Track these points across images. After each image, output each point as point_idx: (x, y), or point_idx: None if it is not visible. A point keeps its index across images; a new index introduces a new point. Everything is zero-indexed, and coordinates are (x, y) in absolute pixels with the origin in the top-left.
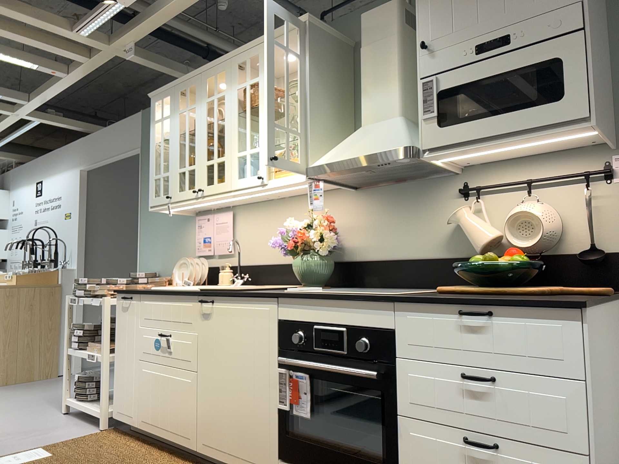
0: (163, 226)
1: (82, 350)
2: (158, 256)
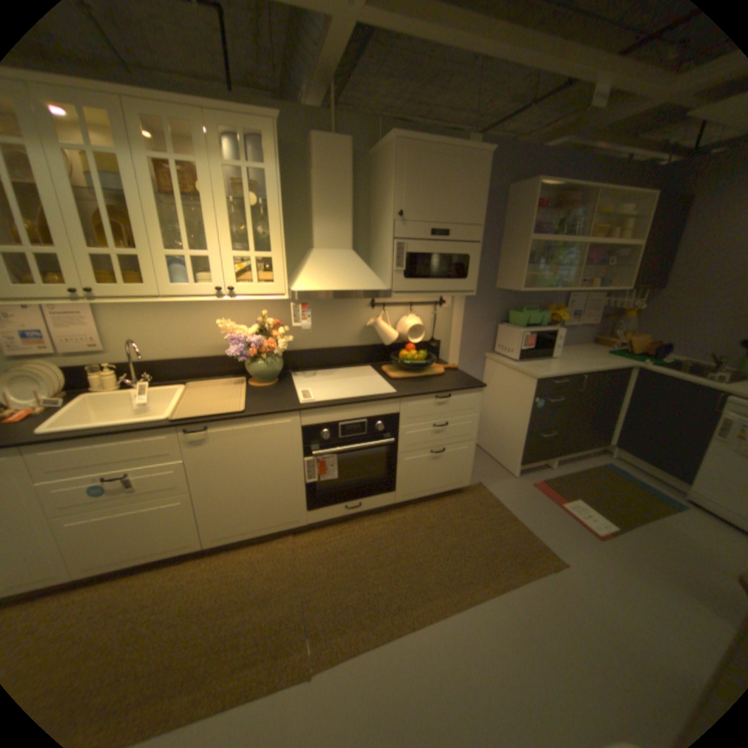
0: None
1: None
2: None
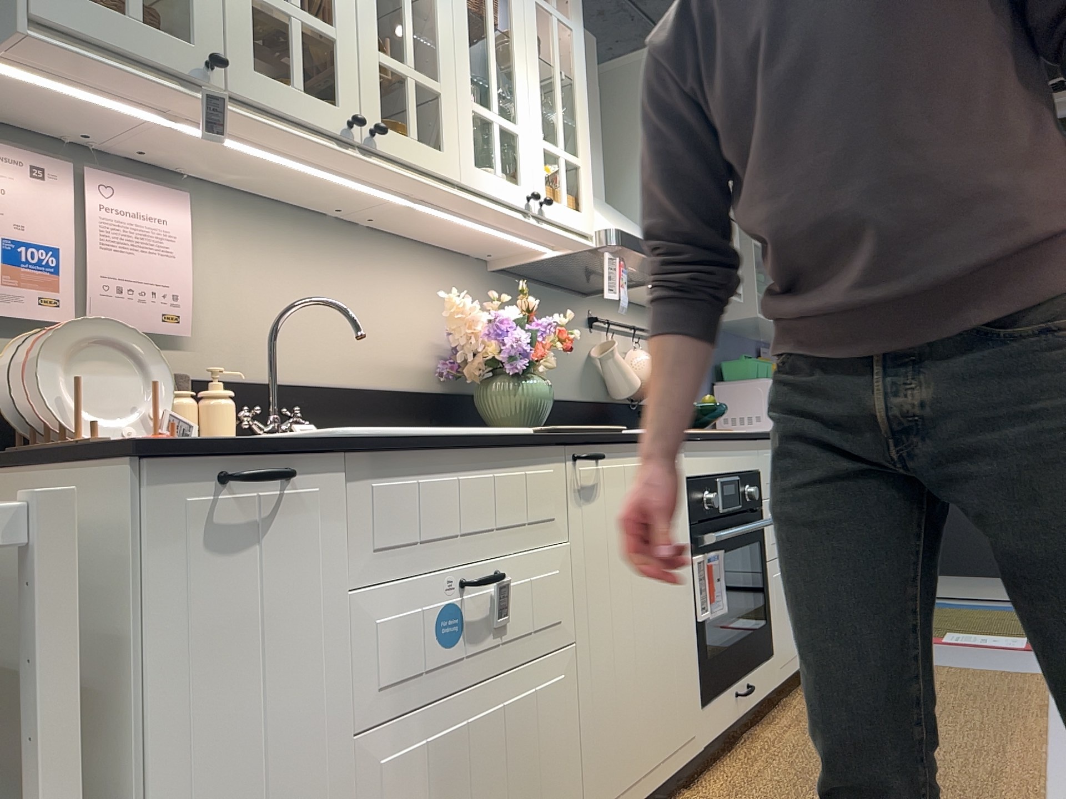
0: None
1: None
2: None
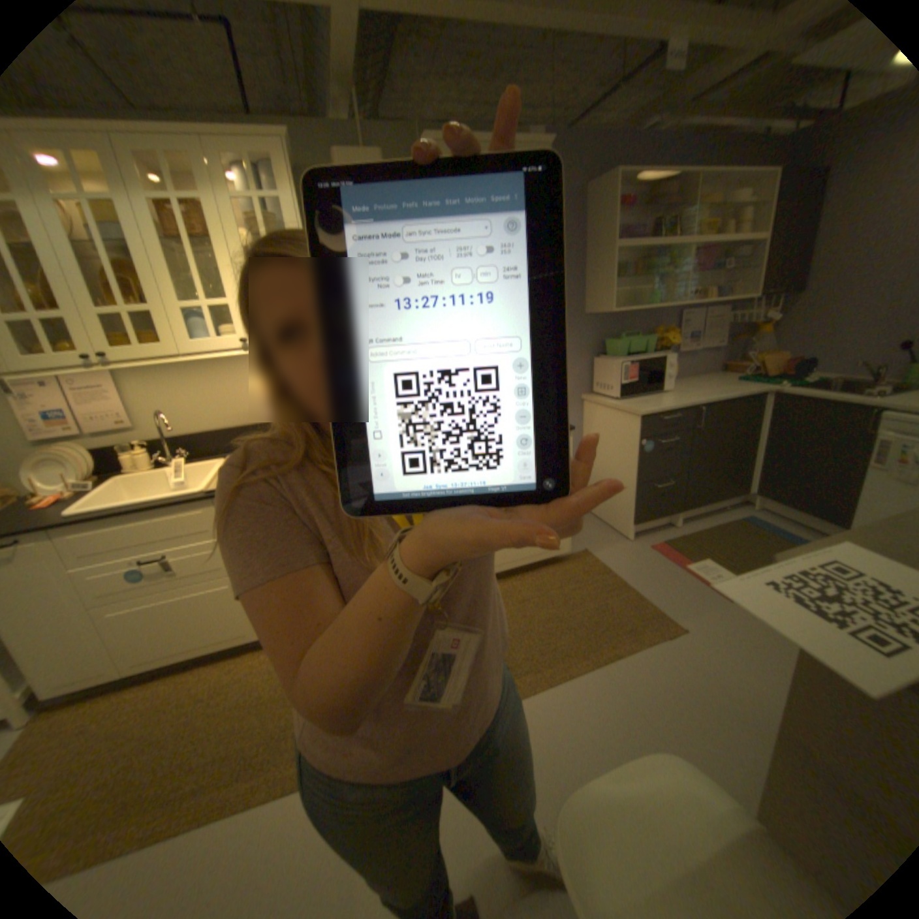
0: None
1: None
2: None
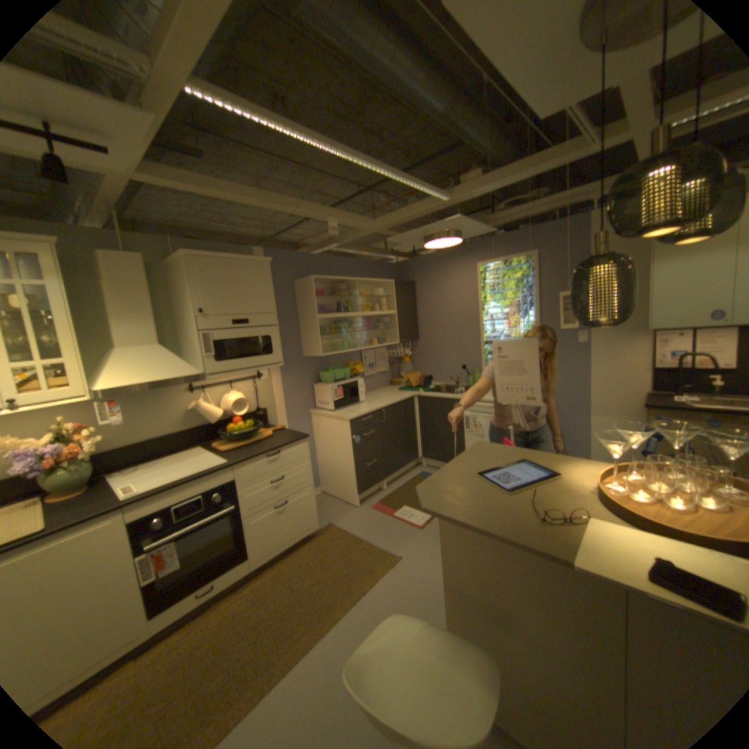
0: None
1: None
2: None
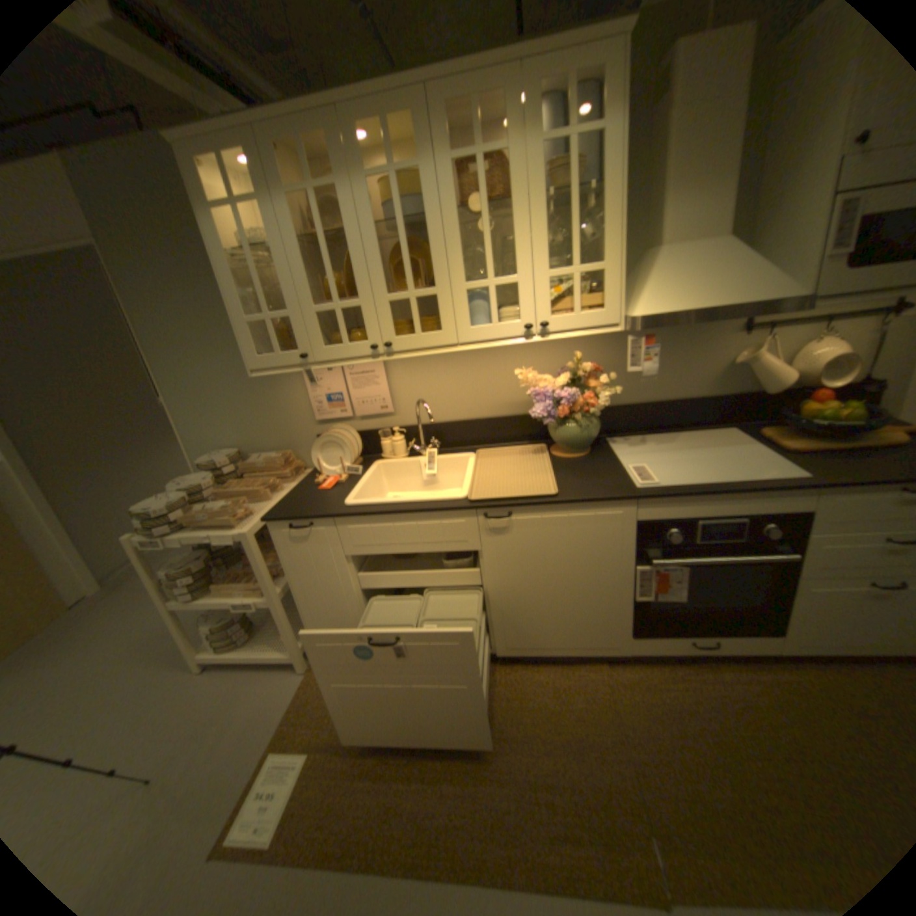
0: (221, 381)
1: (205, 601)
2: (225, 426)
